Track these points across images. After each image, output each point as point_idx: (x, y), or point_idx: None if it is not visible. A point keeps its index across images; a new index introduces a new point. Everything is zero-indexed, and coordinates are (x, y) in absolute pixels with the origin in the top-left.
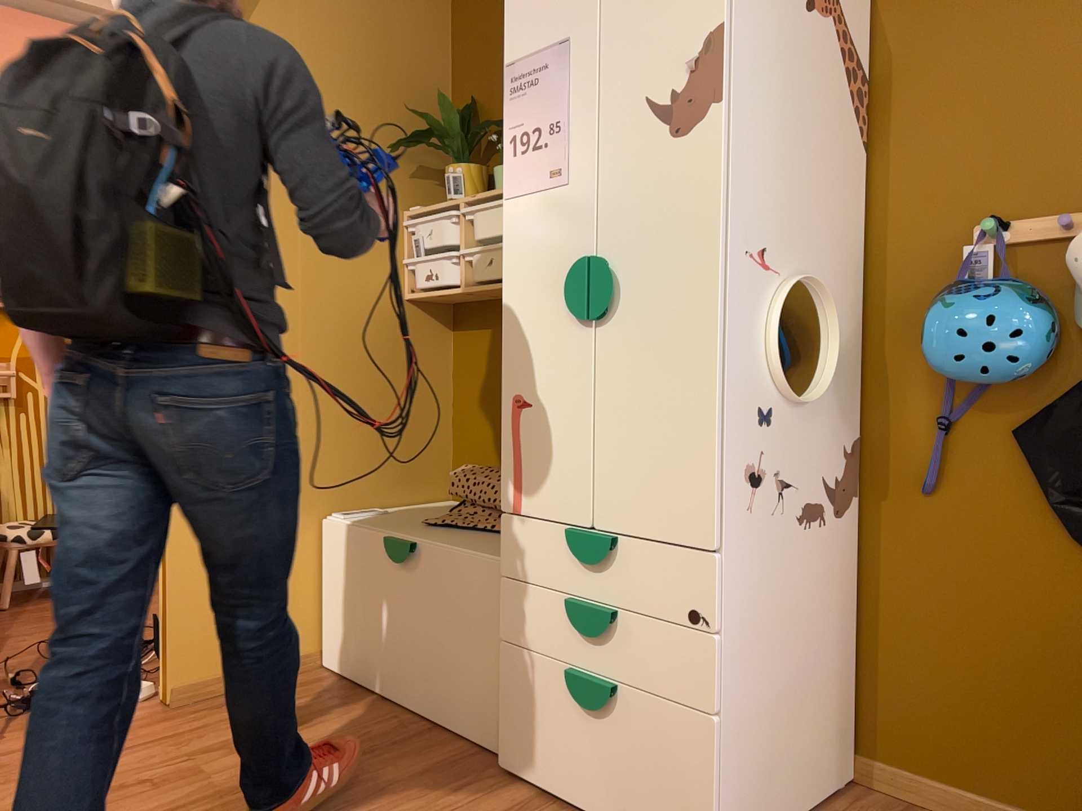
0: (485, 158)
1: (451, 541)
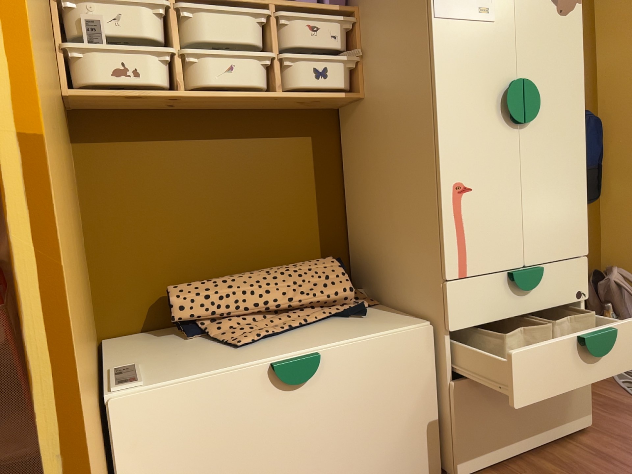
0: None
1: (335, 338)
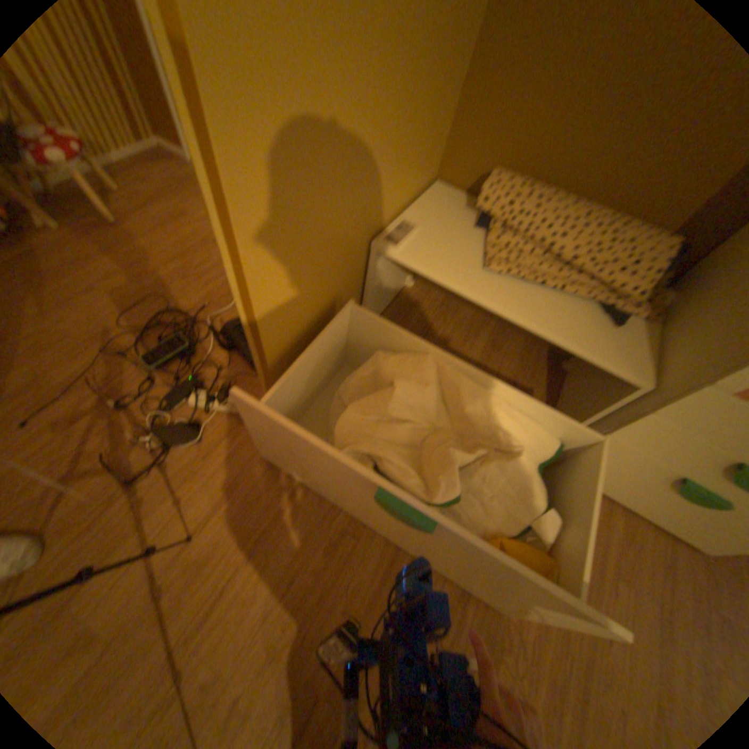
0: None
1: (555, 322)
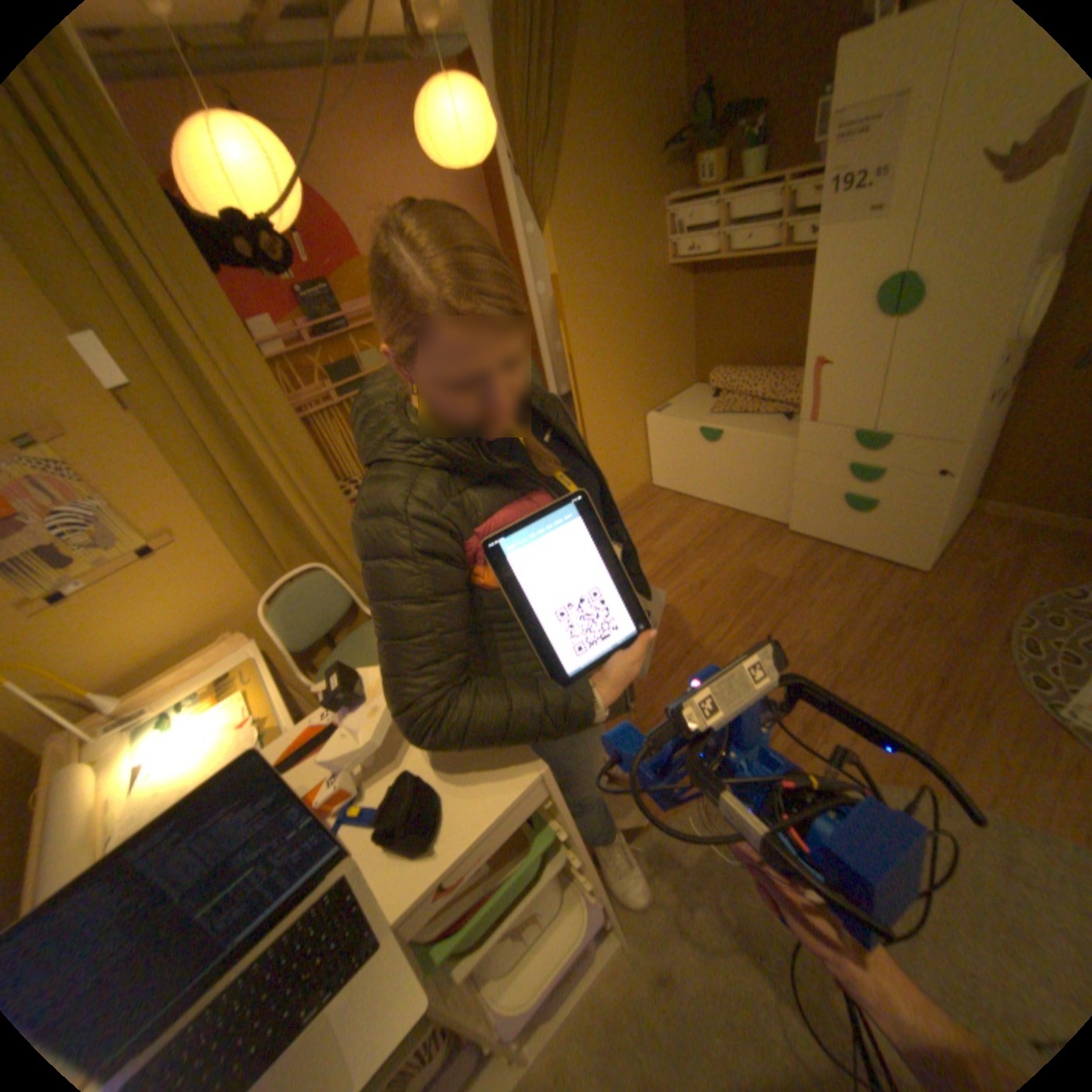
0: (720, 135)
1: (744, 425)
